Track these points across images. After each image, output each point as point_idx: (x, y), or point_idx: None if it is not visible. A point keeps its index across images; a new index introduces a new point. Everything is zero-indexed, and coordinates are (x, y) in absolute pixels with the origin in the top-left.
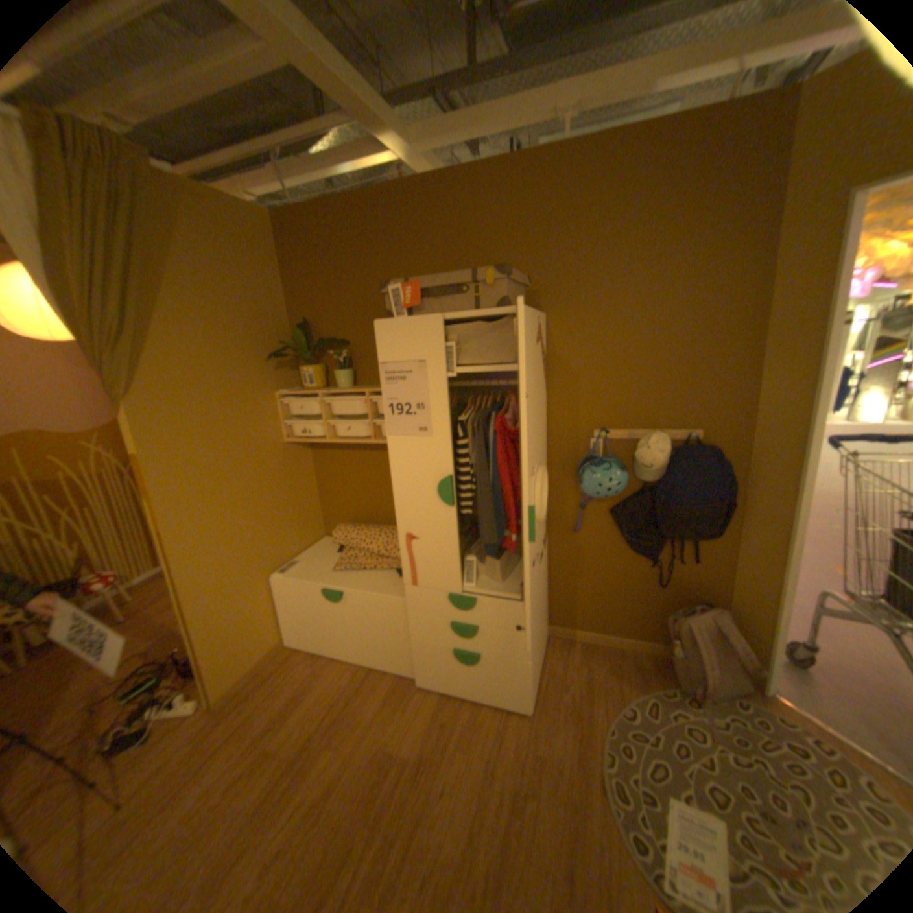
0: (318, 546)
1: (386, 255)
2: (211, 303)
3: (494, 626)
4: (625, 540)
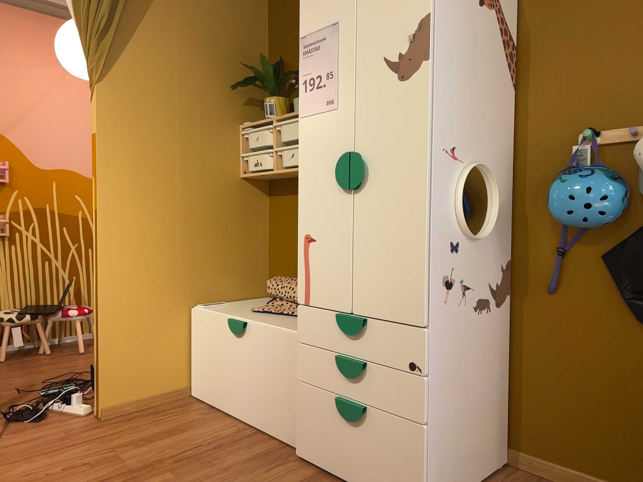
0: (255, 300)
1: None
2: (195, 29)
3: (385, 361)
4: (628, 302)
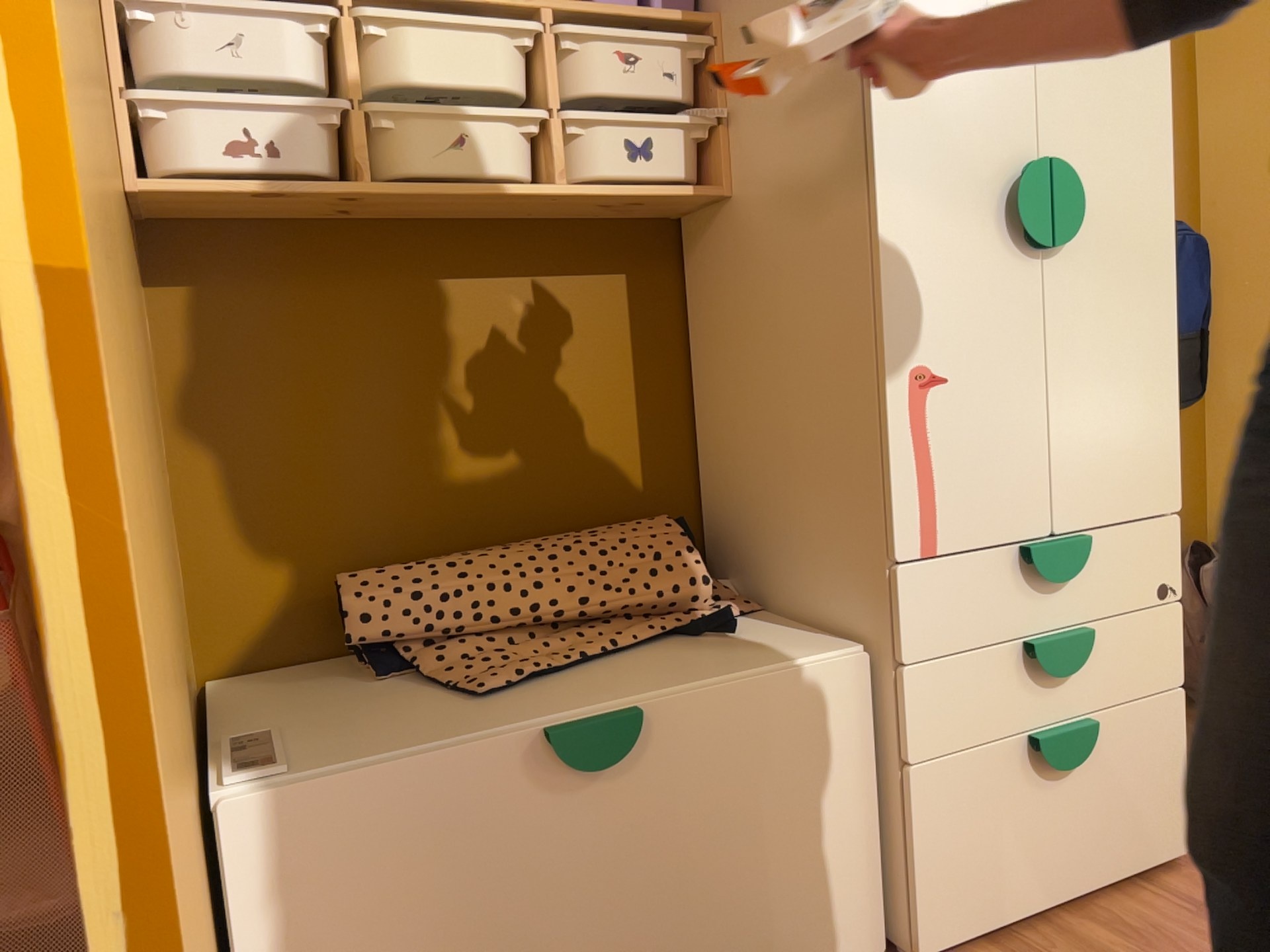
0: (236, 697)
1: None
2: None
3: (1118, 603)
4: None
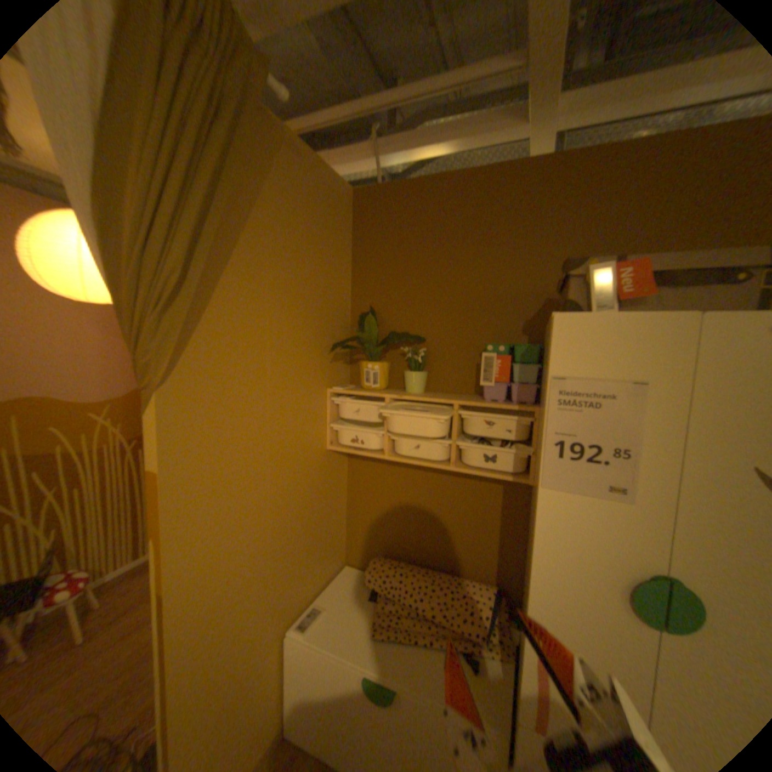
0: (341, 581)
1: (496, 242)
2: (288, 274)
3: None
4: None
